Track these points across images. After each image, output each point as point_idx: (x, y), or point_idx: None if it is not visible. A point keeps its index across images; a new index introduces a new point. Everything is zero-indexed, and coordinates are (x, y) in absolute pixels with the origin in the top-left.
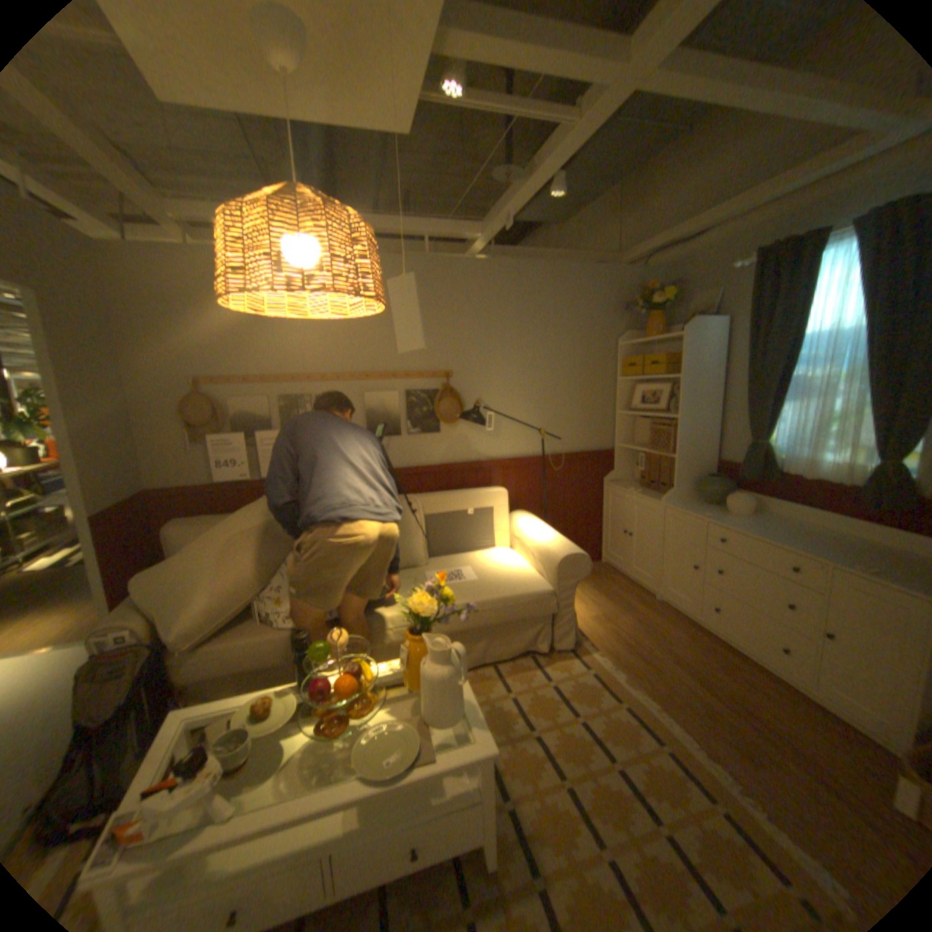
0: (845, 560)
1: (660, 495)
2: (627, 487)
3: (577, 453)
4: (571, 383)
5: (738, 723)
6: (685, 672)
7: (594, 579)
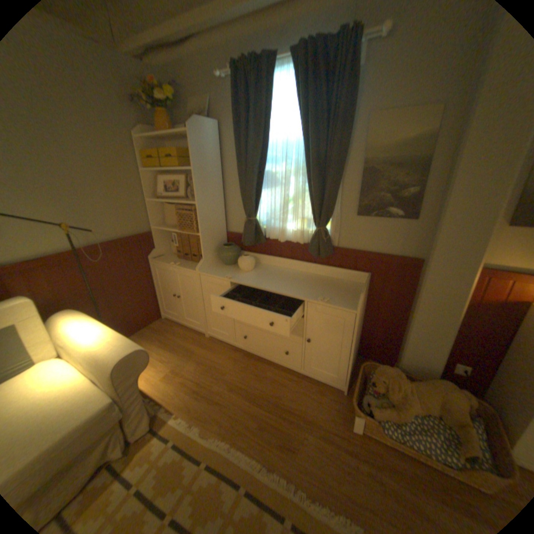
0: (311, 294)
1: (194, 264)
2: (168, 261)
3: (117, 239)
4: (91, 171)
5: (275, 420)
6: (236, 395)
7: (158, 337)
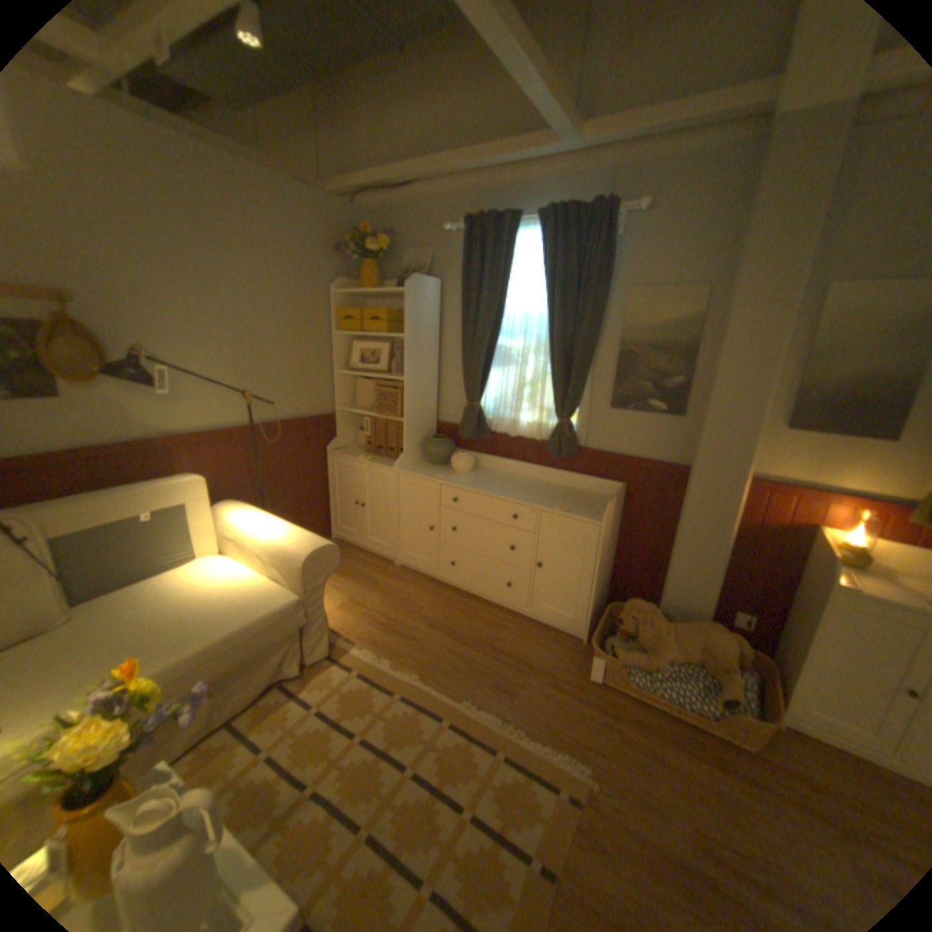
0: (545, 502)
1: (390, 461)
2: (354, 455)
3: (295, 420)
4: (280, 333)
5: (489, 662)
6: (438, 632)
7: None
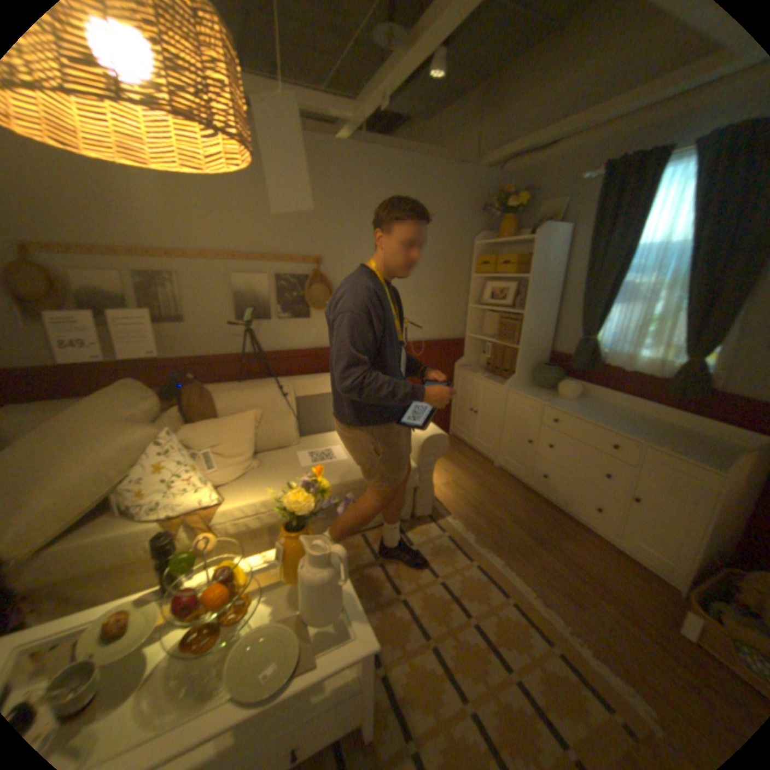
0: (656, 440)
1: (503, 380)
2: (475, 372)
3: (435, 341)
4: (433, 276)
5: (564, 571)
6: (521, 529)
7: None
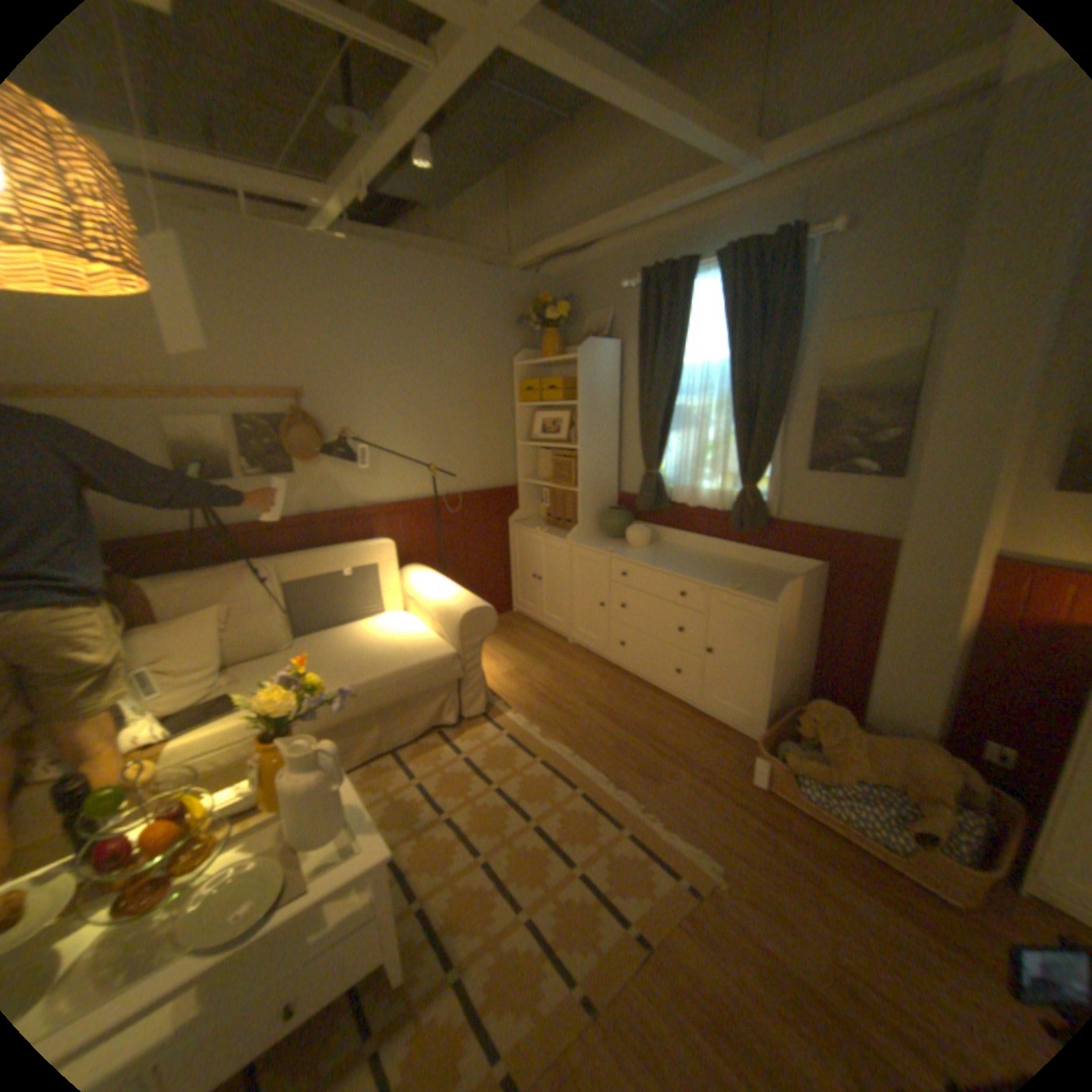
0: (718, 580)
1: (567, 534)
2: (533, 528)
3: (478, 492)
4: (465, 409)
5: (641, 748)
6: (595, 711)
7: (506, 632)
